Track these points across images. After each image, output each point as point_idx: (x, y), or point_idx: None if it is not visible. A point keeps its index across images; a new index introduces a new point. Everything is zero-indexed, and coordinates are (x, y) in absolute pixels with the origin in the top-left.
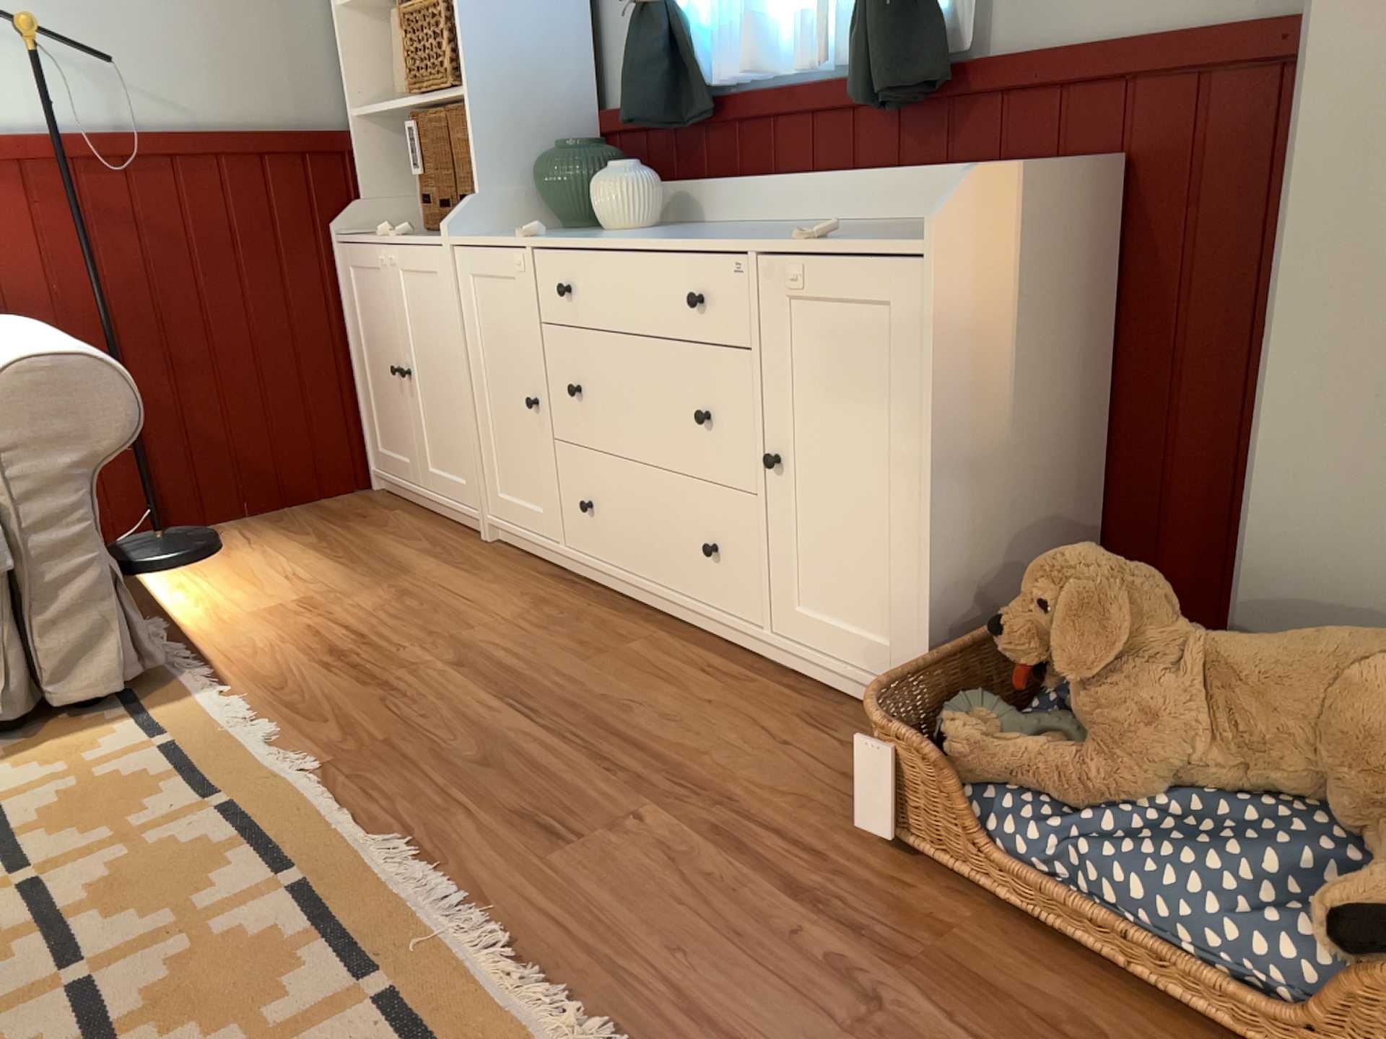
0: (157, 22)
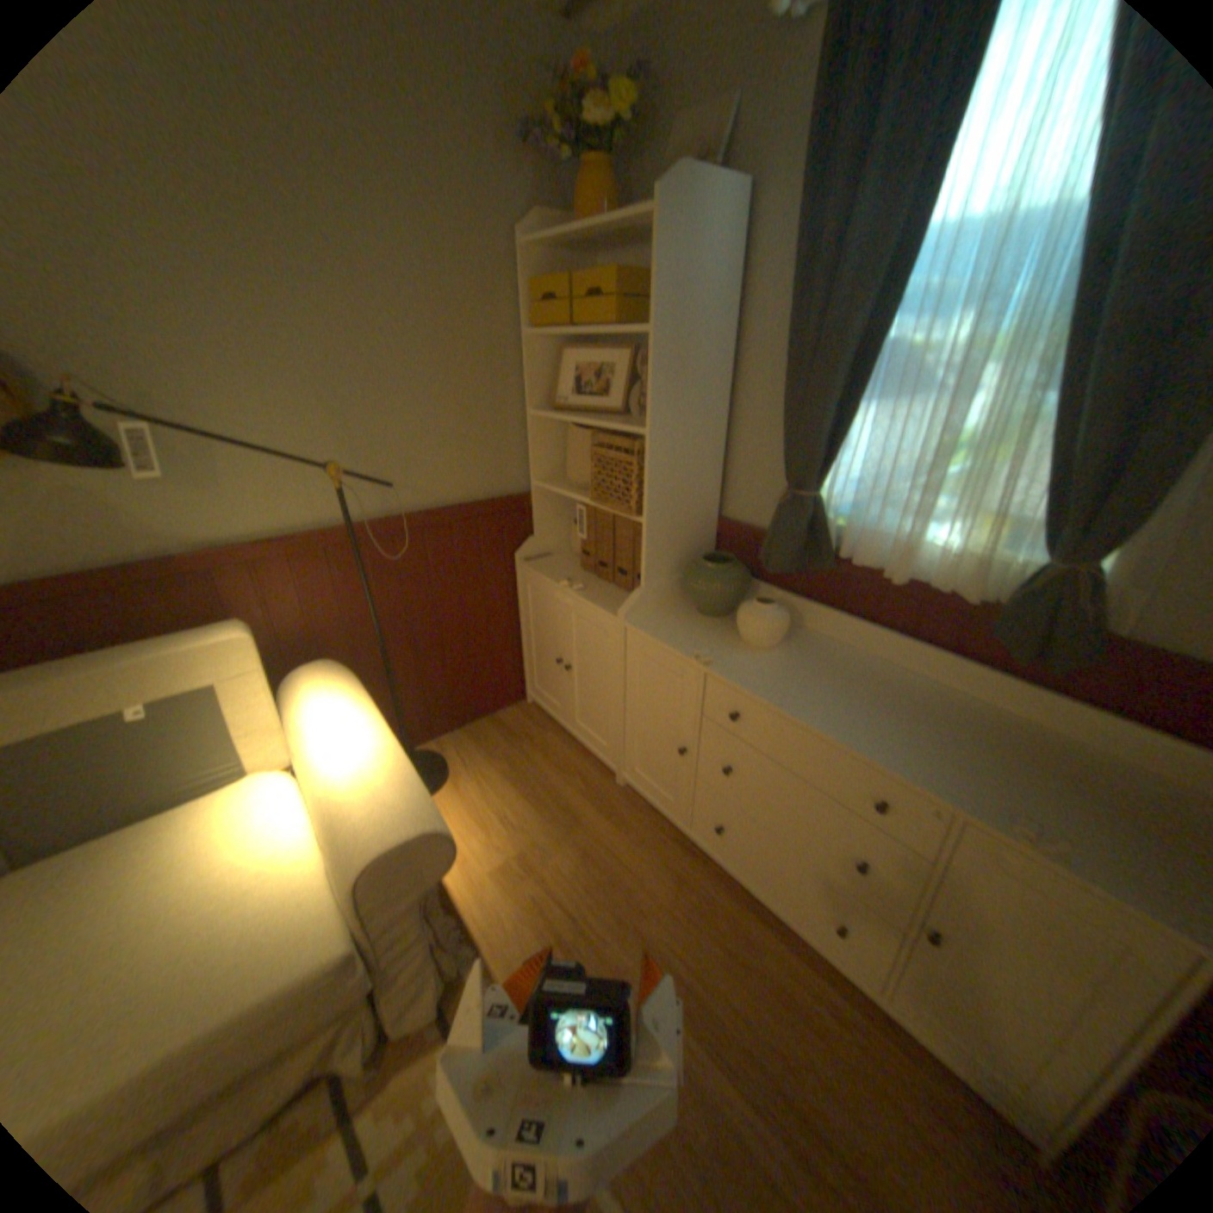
0: (413, 431)
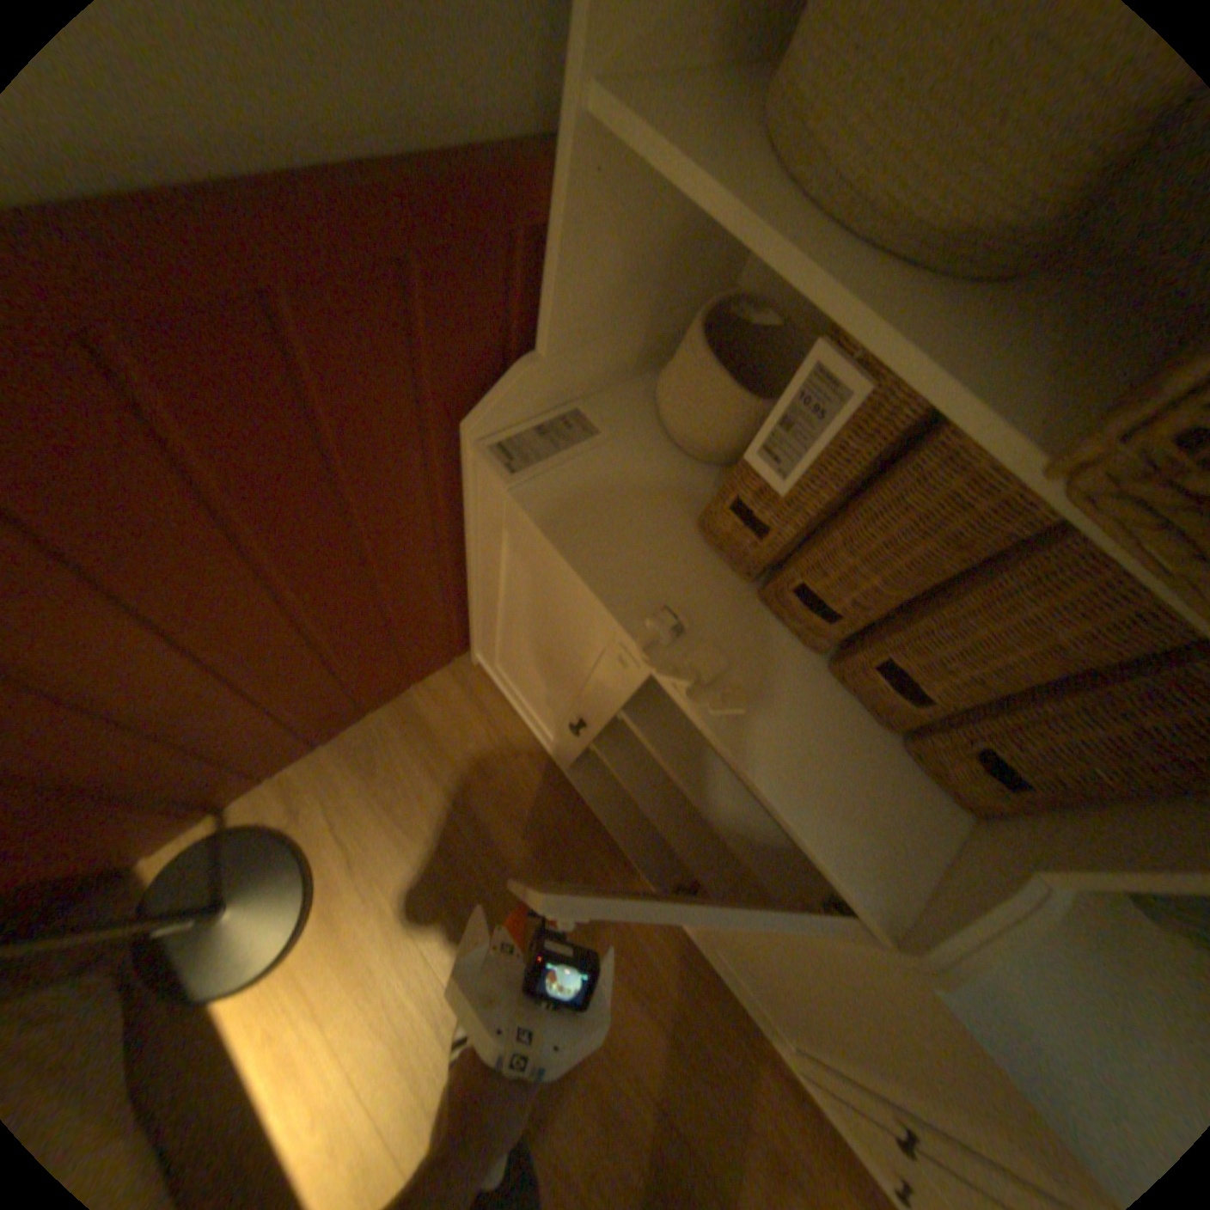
0: None
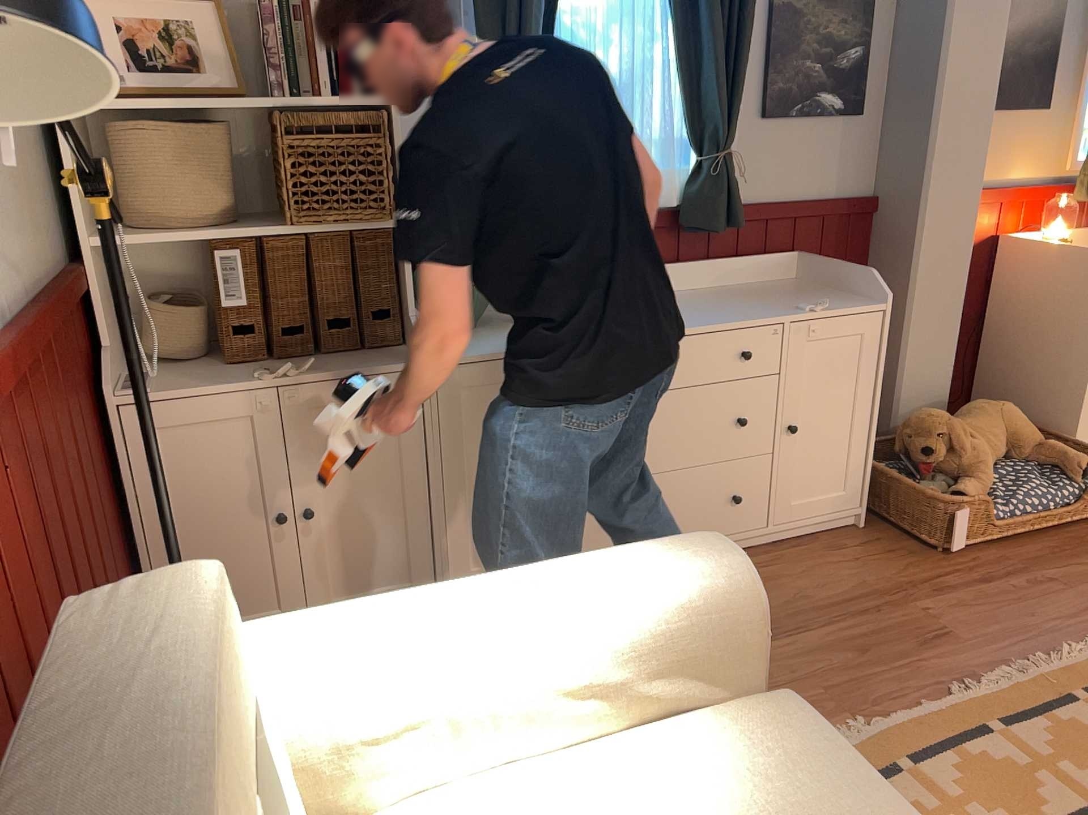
0: None
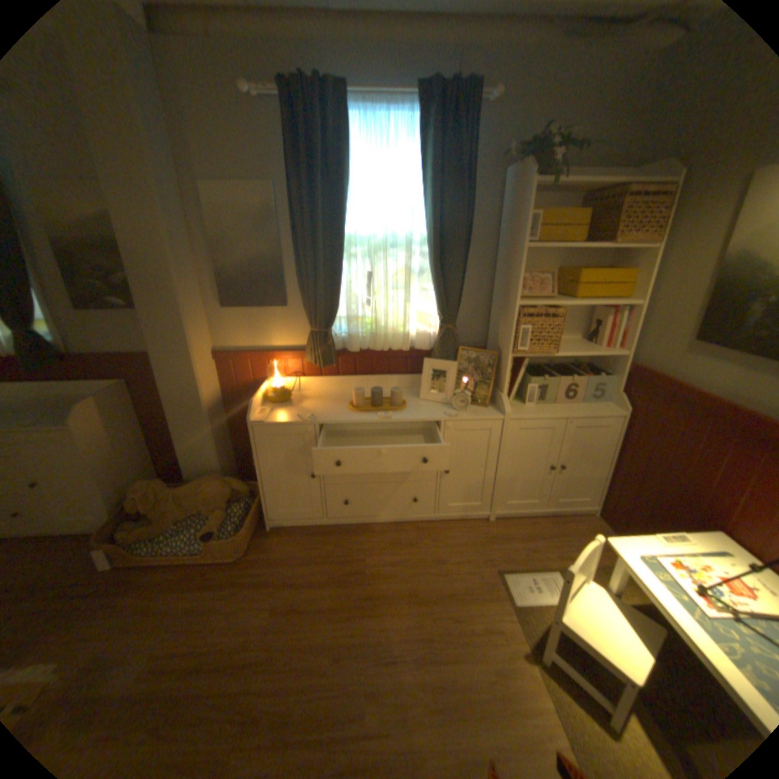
0: None
